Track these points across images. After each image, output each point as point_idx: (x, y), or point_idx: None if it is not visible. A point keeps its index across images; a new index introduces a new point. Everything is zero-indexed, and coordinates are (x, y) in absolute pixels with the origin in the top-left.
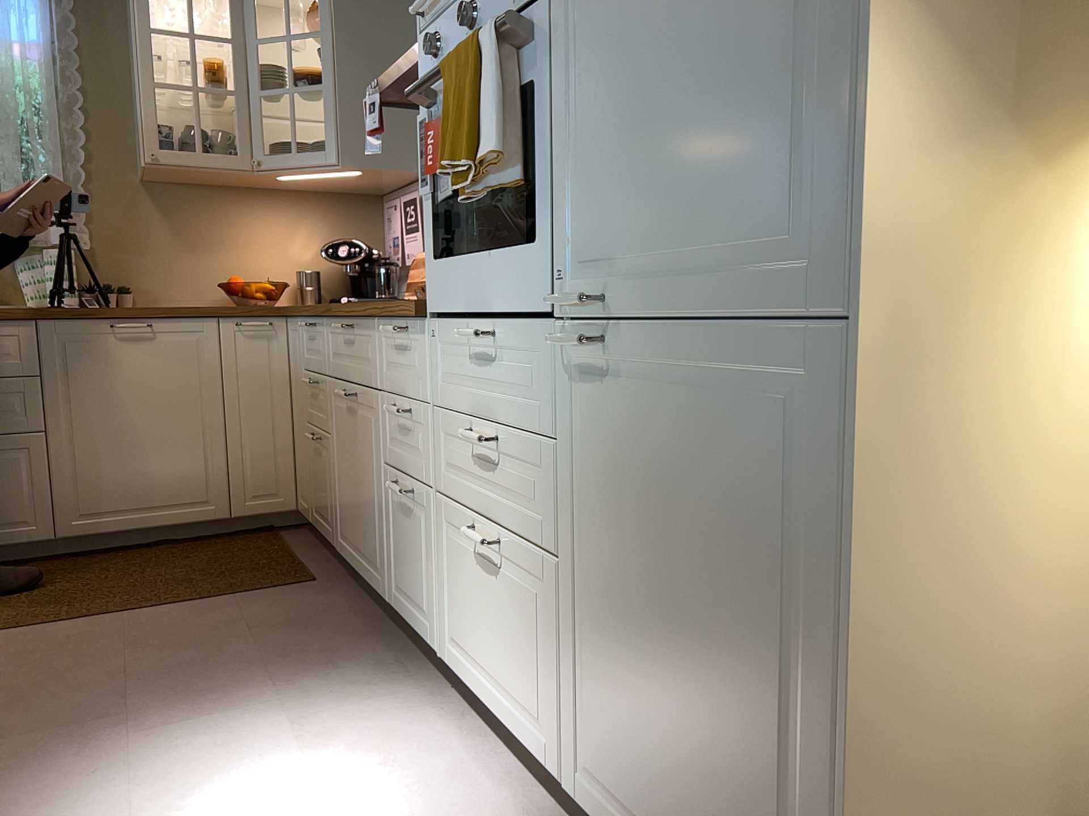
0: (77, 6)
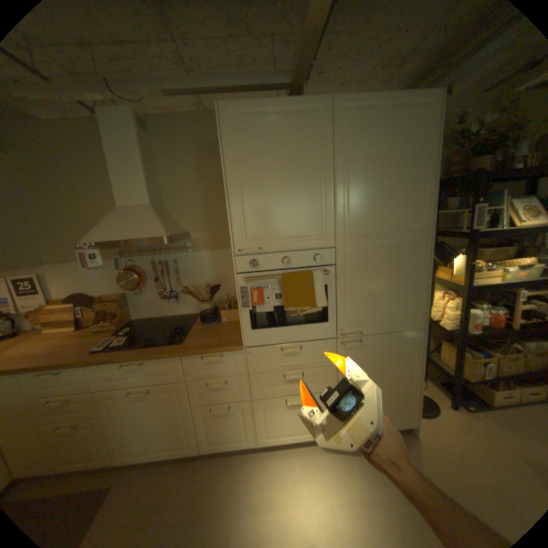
0: None
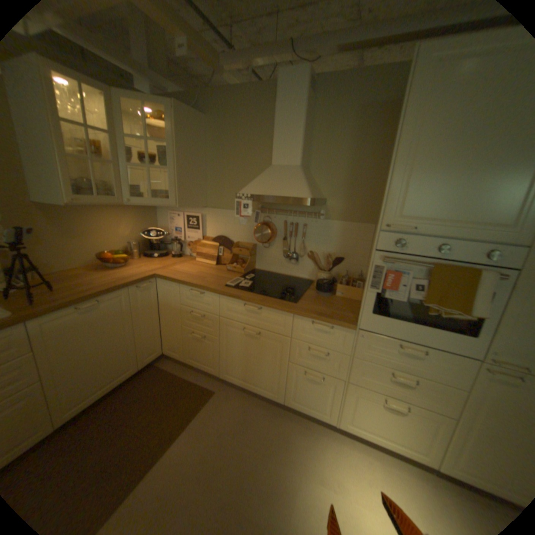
0: None
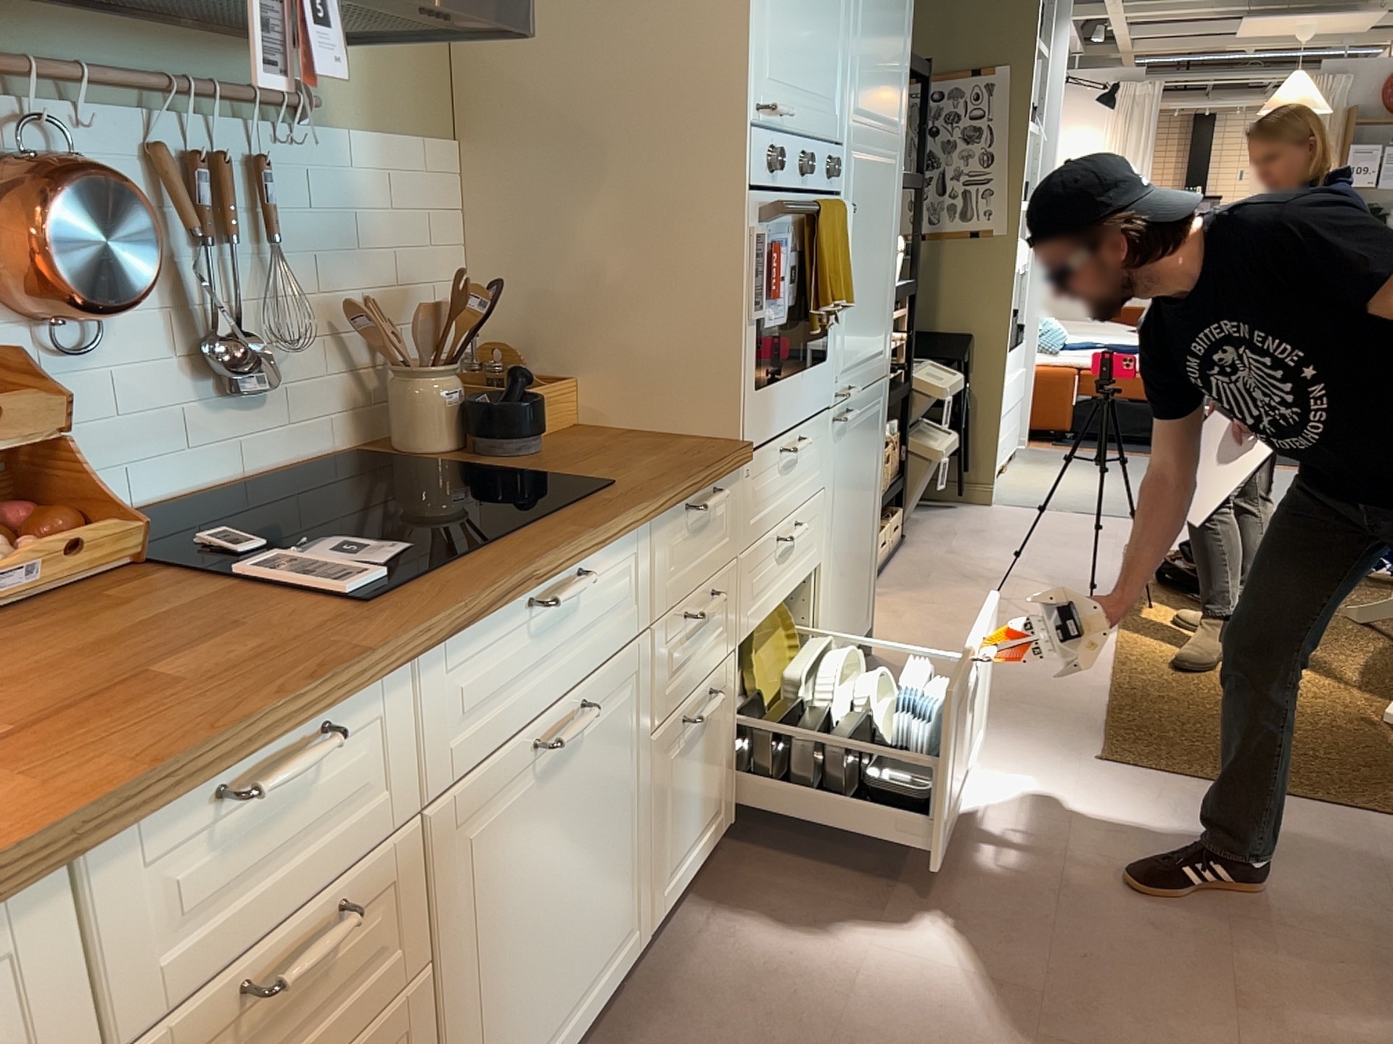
0: None
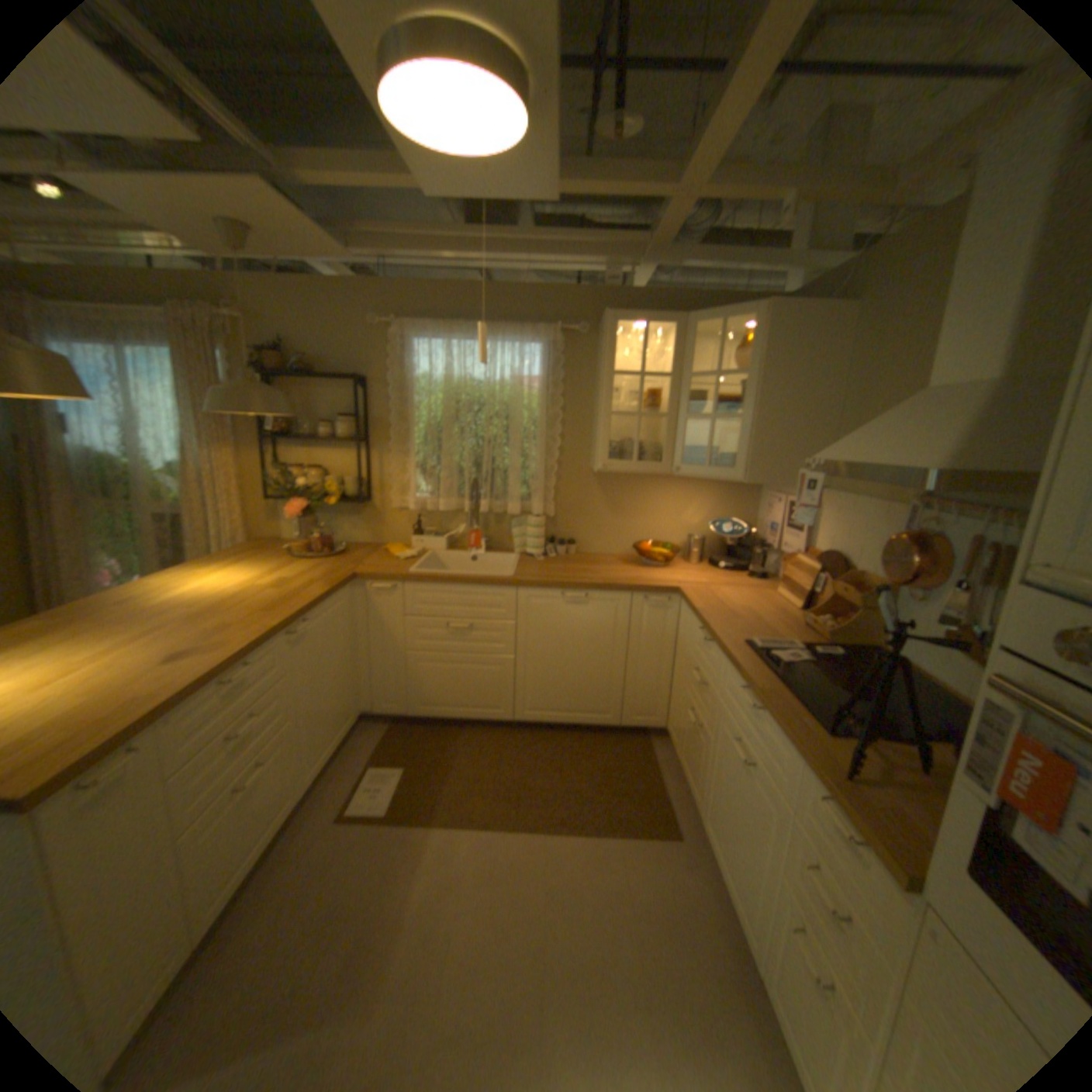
0: (567, 347)
